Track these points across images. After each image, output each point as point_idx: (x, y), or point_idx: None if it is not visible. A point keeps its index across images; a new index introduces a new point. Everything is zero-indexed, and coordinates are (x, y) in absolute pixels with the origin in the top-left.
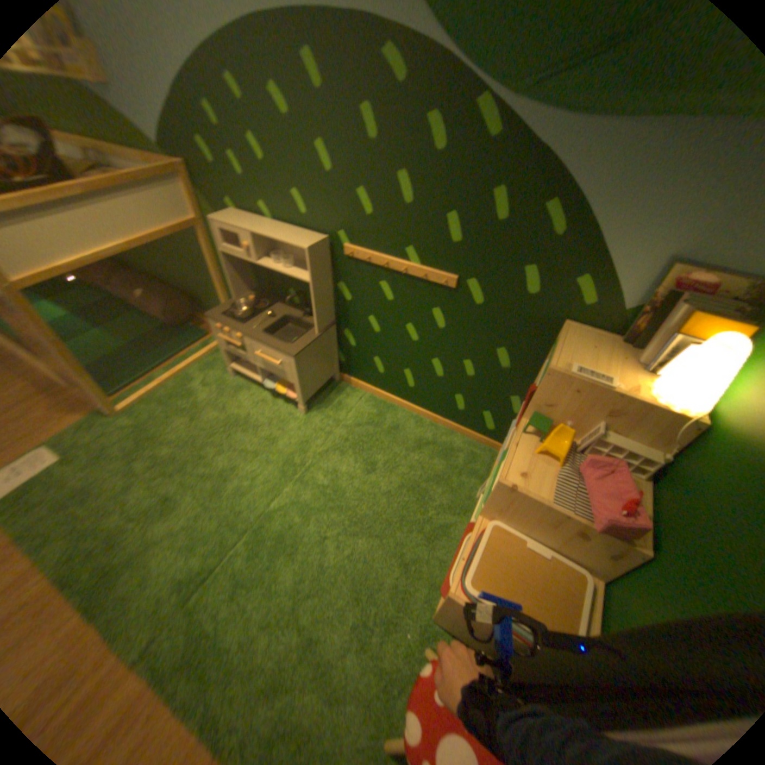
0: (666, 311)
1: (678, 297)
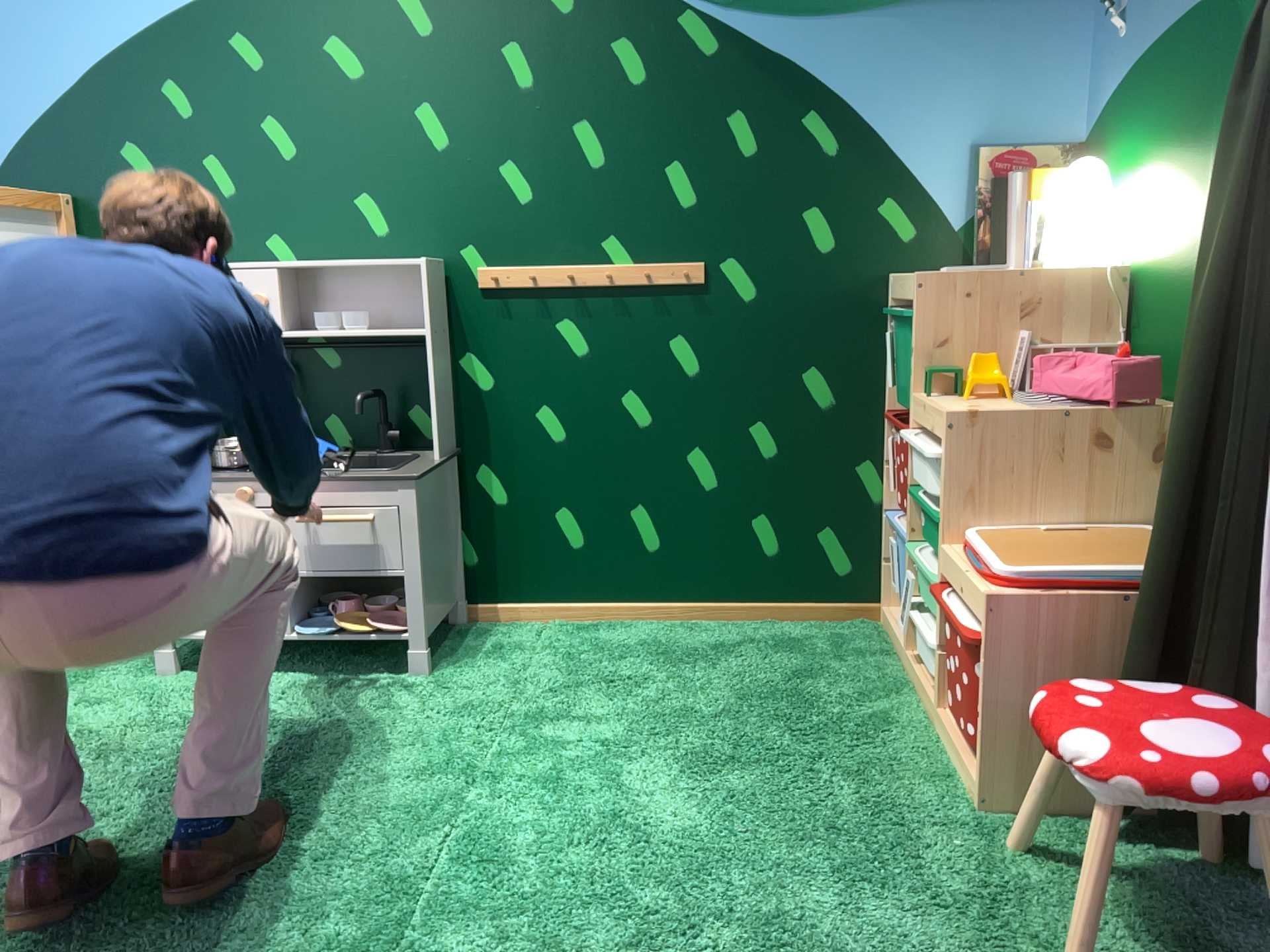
0: (998, 205)
1: (1000, 183)
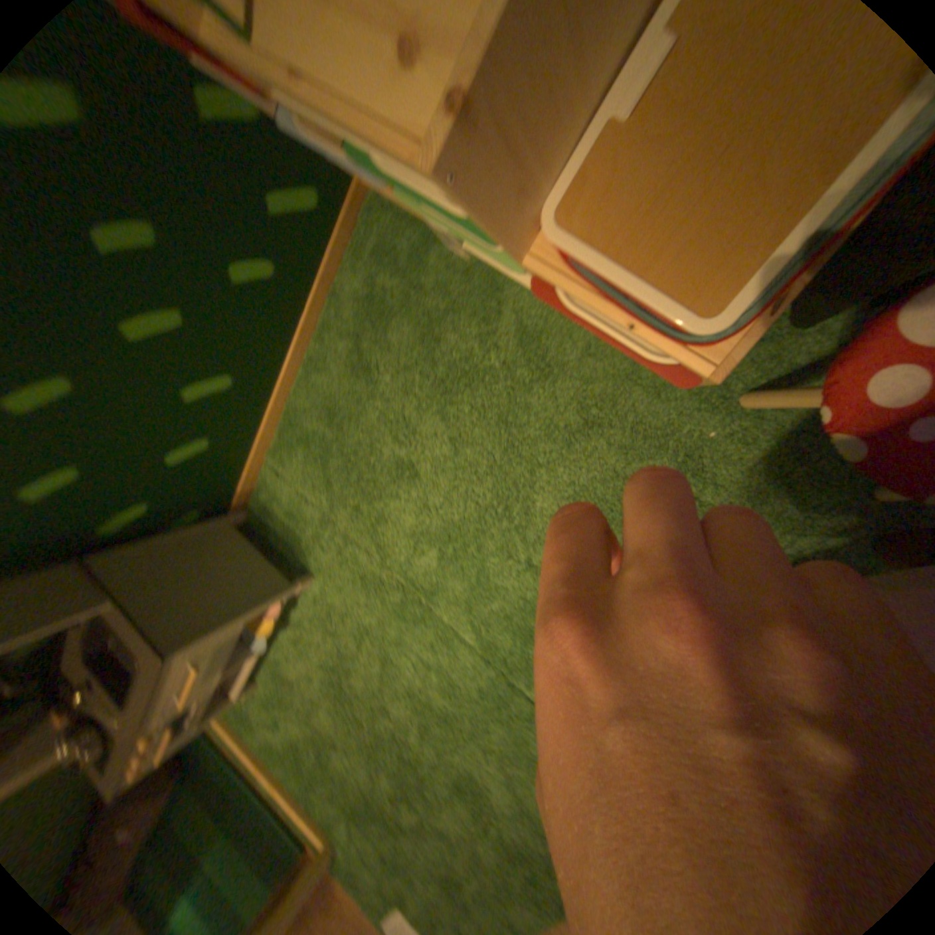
0: None
1: None
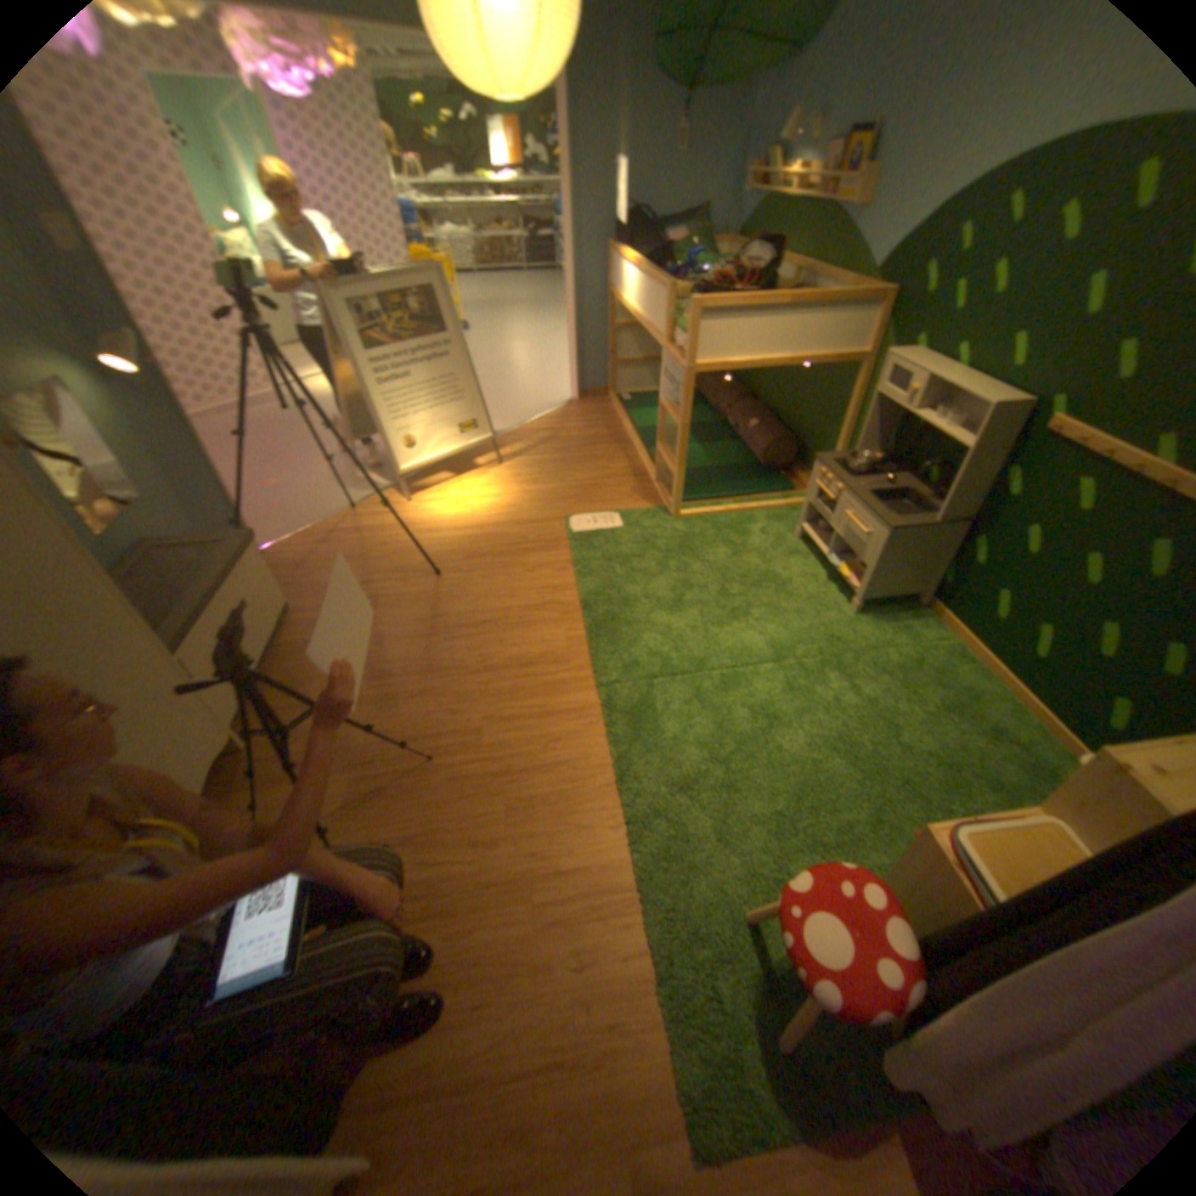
0: None
1: None
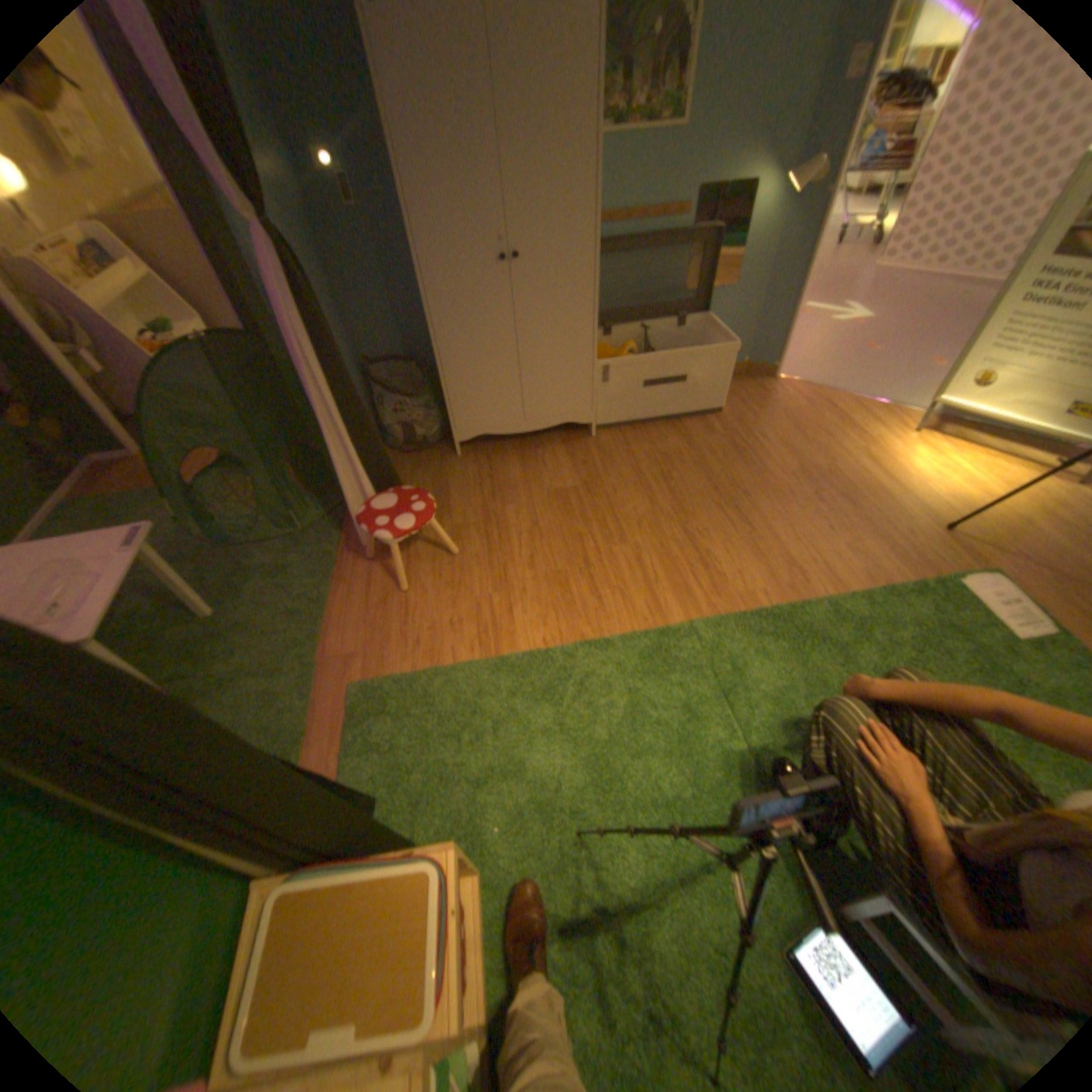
0: None
1: None
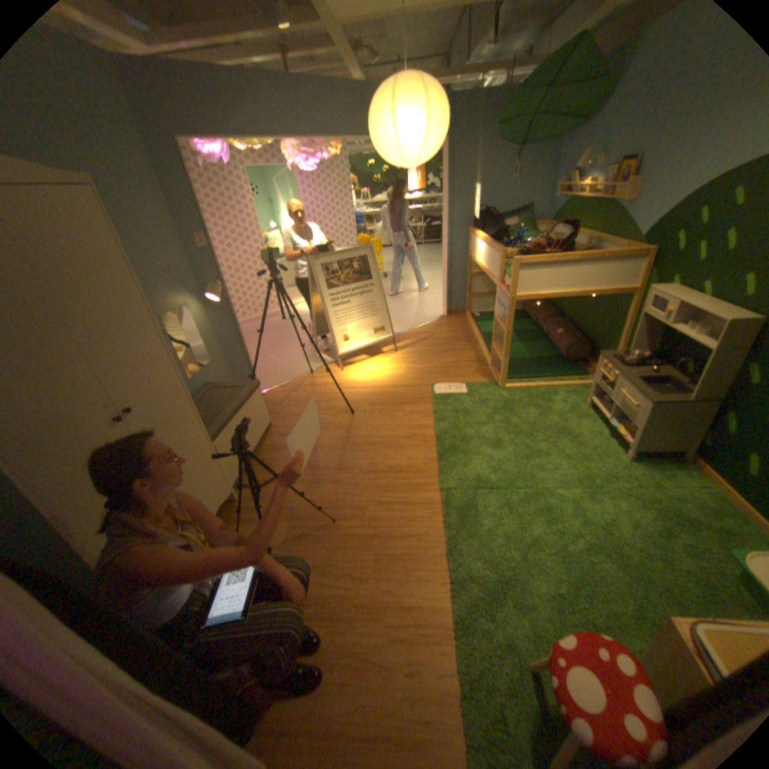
0: None
1: None
